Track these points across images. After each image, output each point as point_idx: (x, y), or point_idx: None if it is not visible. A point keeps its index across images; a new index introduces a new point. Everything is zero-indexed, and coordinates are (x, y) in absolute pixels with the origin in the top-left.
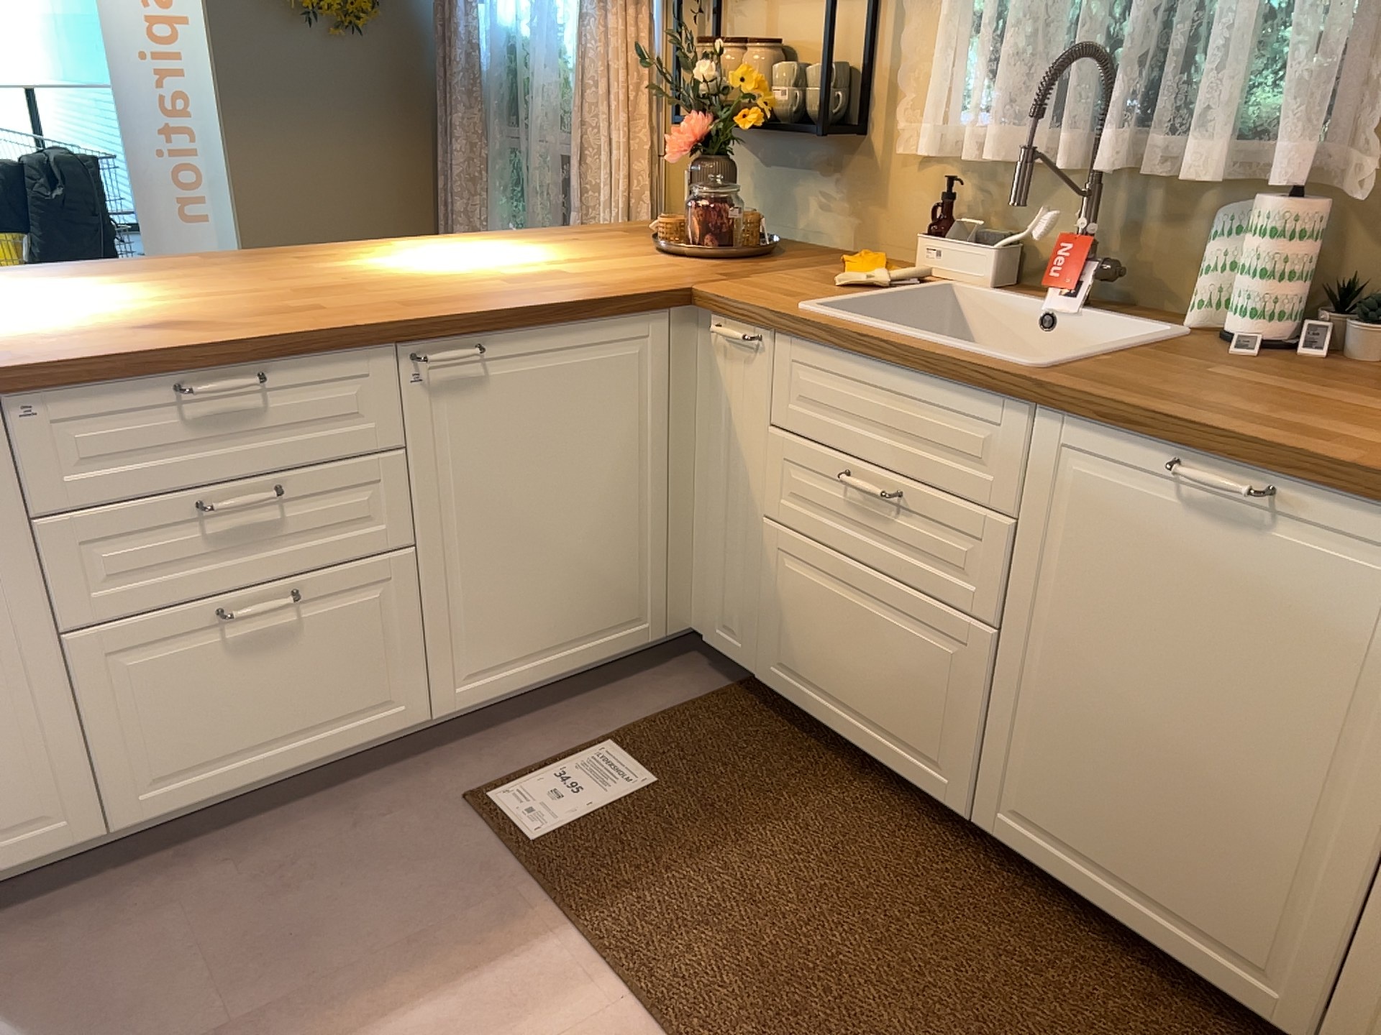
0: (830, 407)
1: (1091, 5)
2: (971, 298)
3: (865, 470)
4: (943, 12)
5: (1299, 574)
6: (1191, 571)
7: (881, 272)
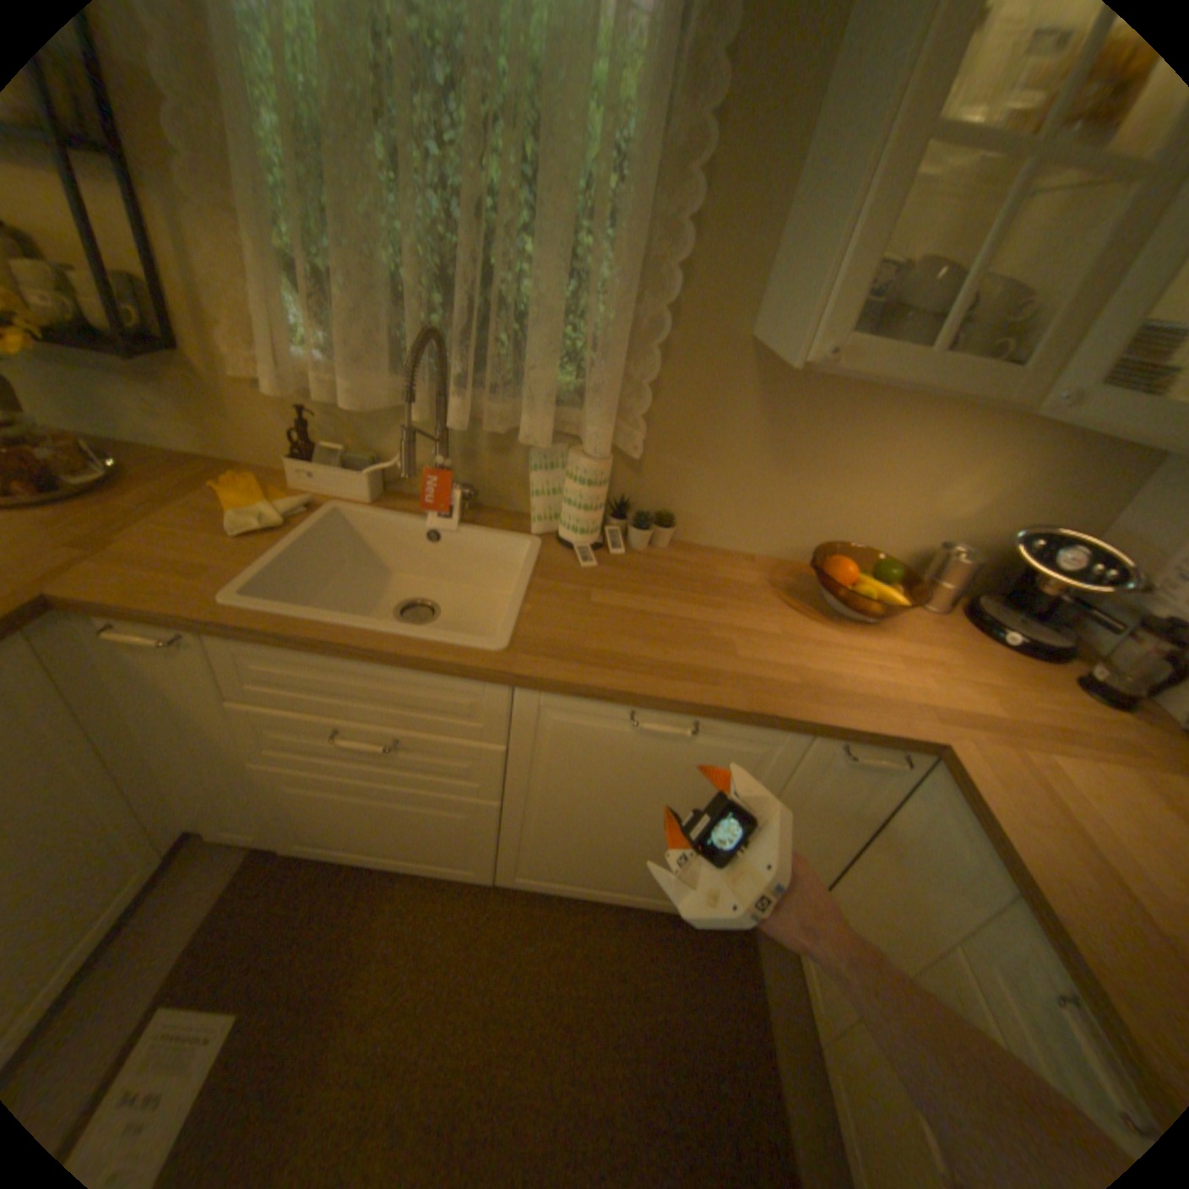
0: (295, 687)
1: (415, 277)
2: (361, 517)
3: (352, 727)
4: (248, 247)
5: (711, 757)
6: (643, 762)
7: (267, 506)
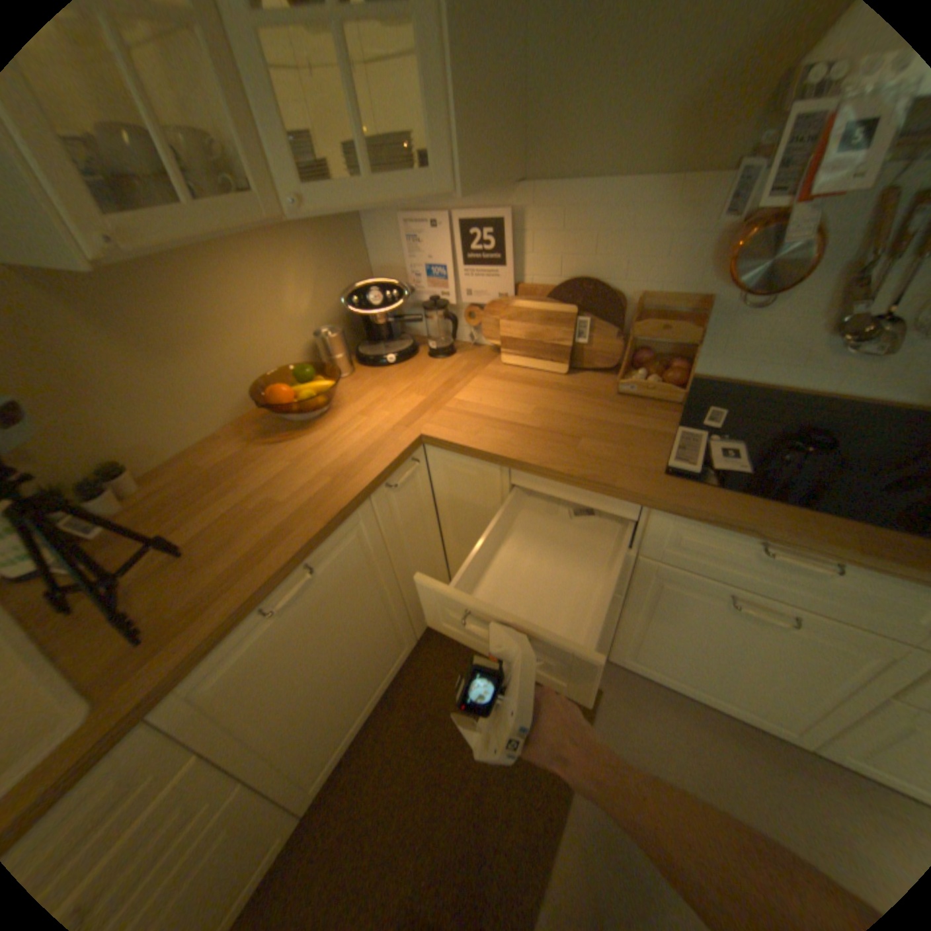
0: None
1: None
2: None
3: None
4: None
5: (334, 573)
6: (301, 627)
7: None
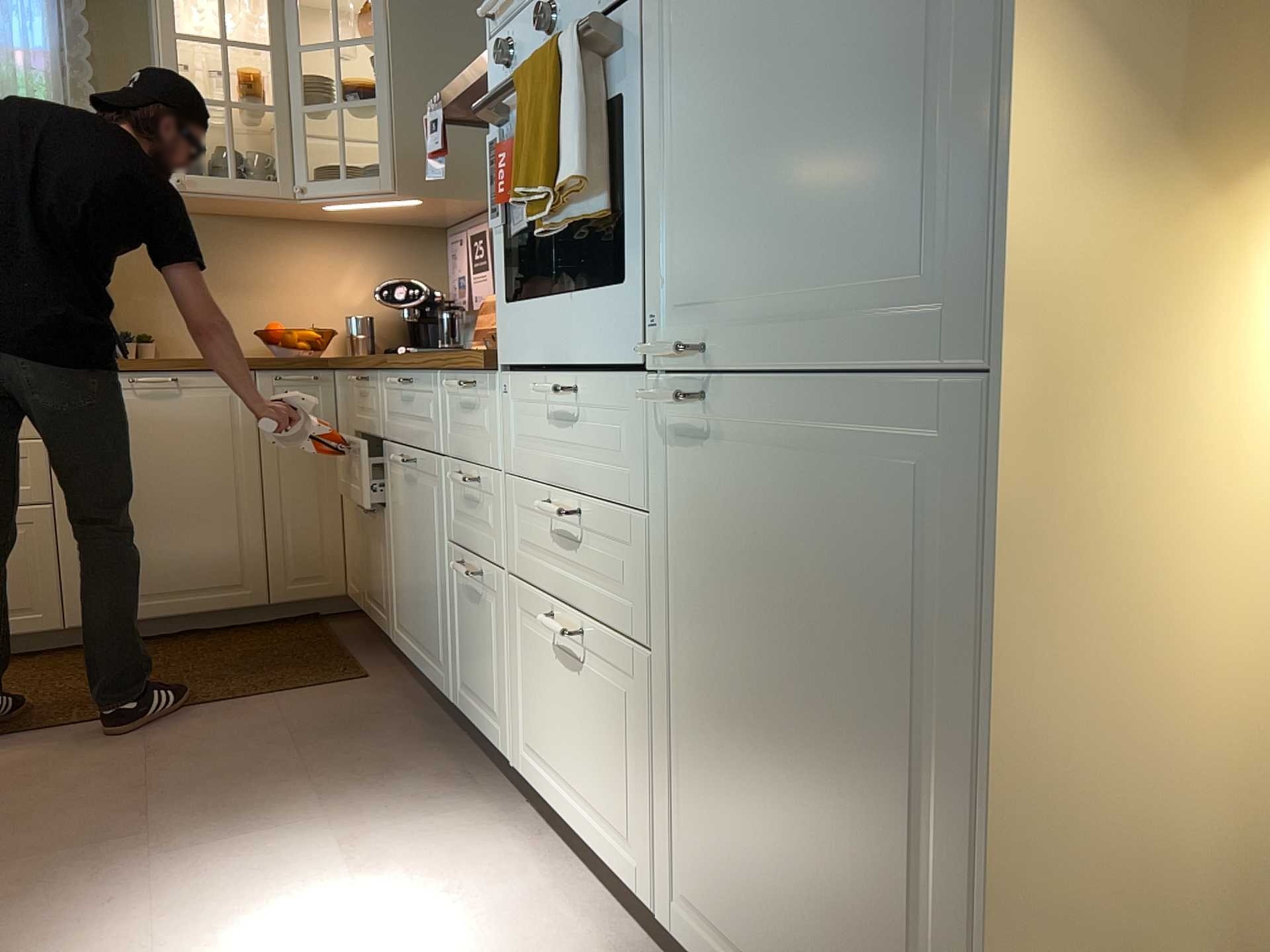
0: None
1: None
2: None
3: None
4: None
5: (196, 407)
6: (151, 425)
7: None
